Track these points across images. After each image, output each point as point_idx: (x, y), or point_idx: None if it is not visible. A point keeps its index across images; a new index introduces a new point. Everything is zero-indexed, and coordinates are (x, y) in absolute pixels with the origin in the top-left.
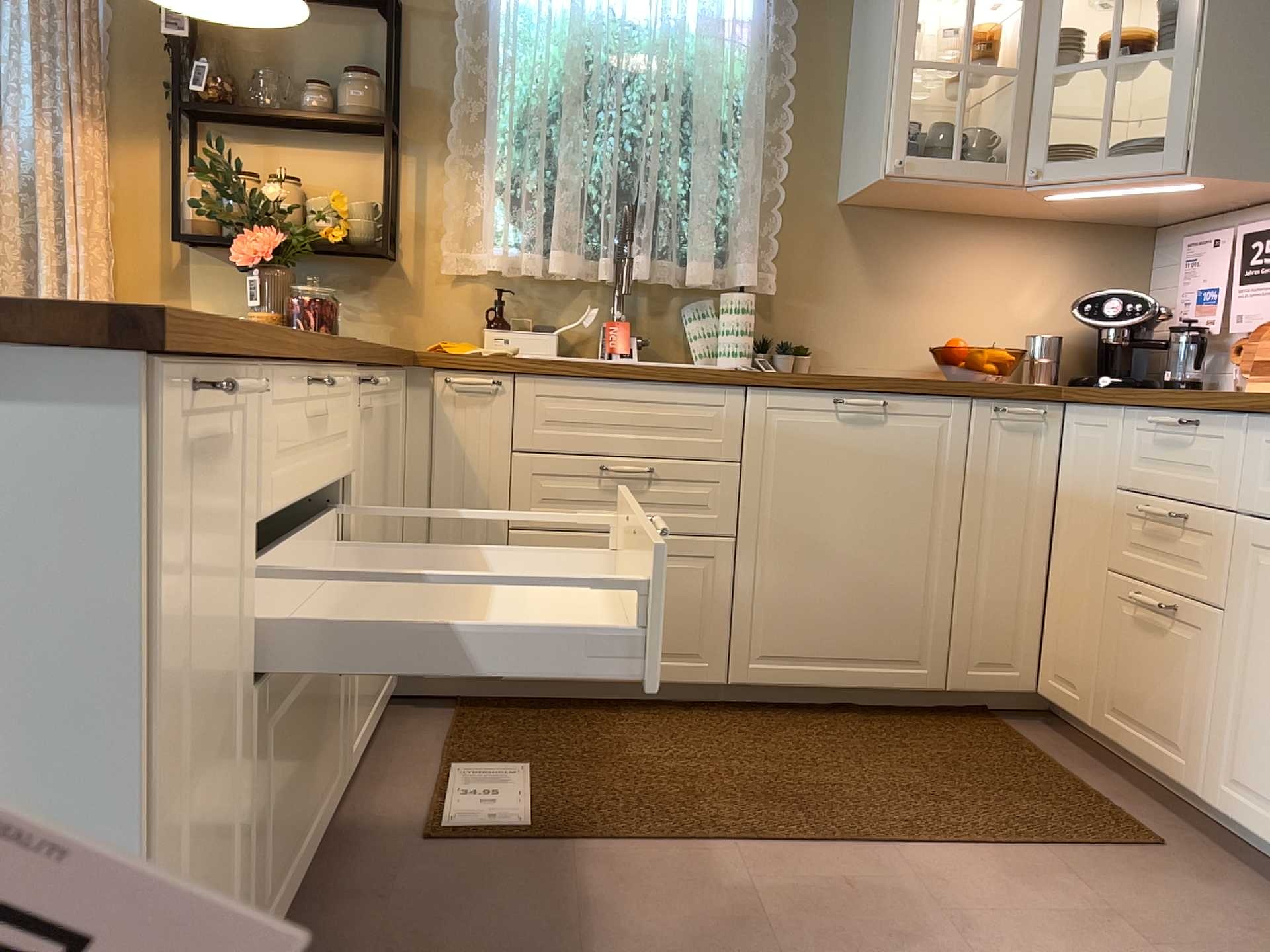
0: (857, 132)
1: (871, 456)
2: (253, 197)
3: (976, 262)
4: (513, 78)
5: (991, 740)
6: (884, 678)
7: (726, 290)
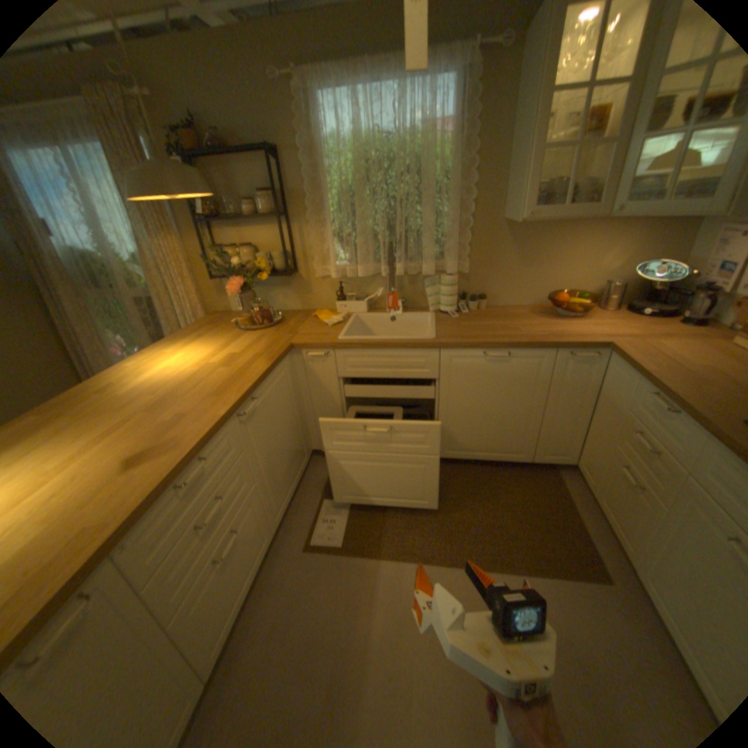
0: (514, 180)
1: (501, 376)
2: (228, 262)
3: (582, 241)
4: (331, 176)
5: (548, 489)
6: (503, 458)
7: (444, 270)
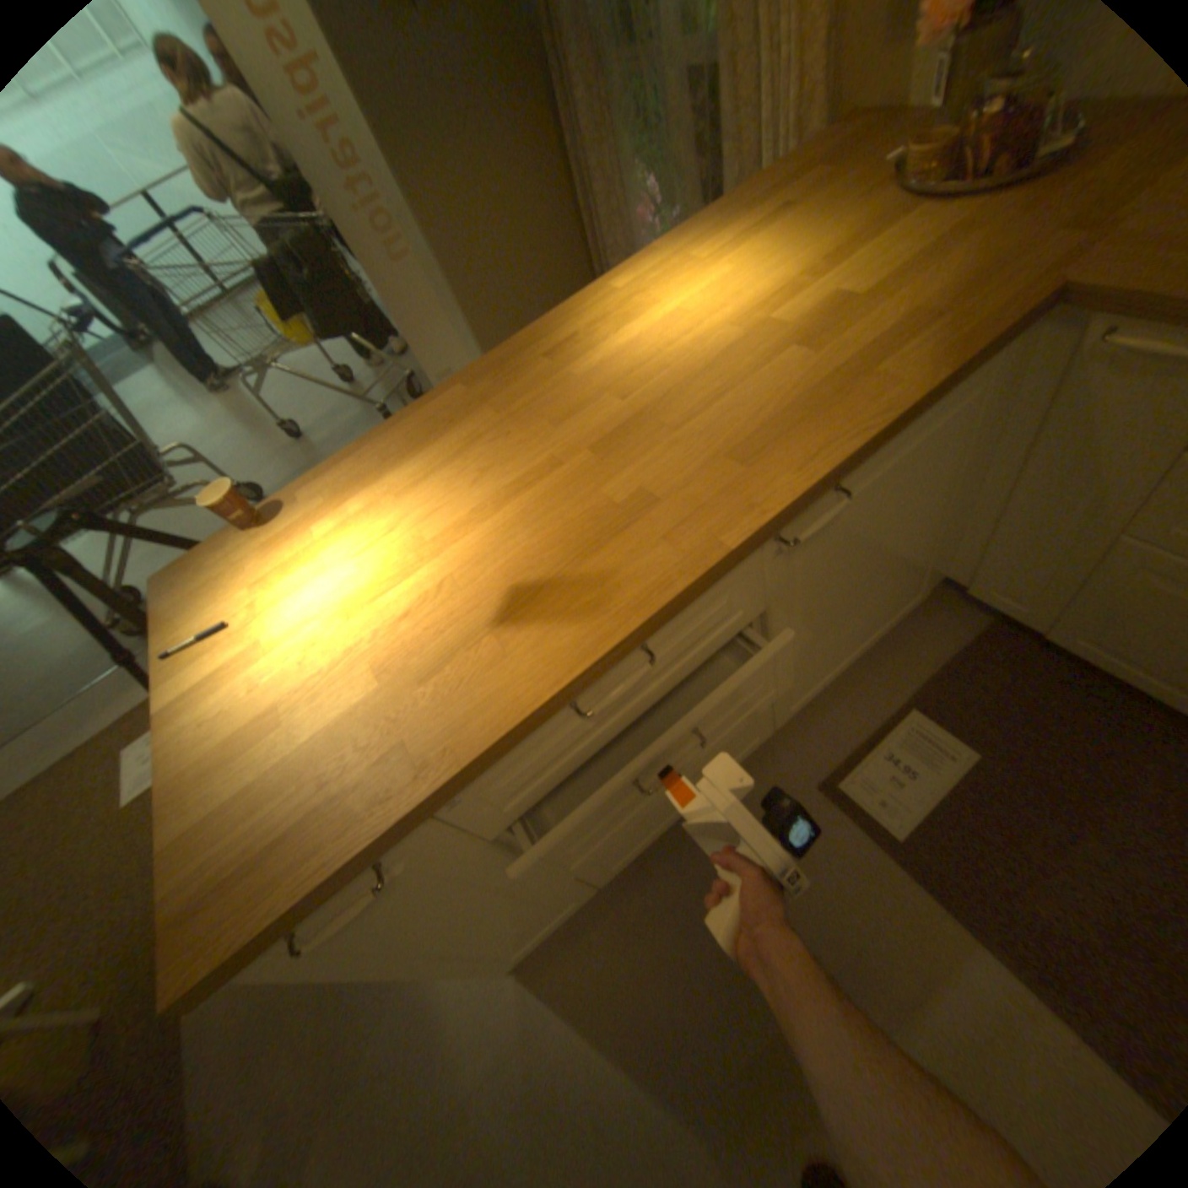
0: None
1: None
2: None
3: None
4: None
5: None
6: None
7: None
